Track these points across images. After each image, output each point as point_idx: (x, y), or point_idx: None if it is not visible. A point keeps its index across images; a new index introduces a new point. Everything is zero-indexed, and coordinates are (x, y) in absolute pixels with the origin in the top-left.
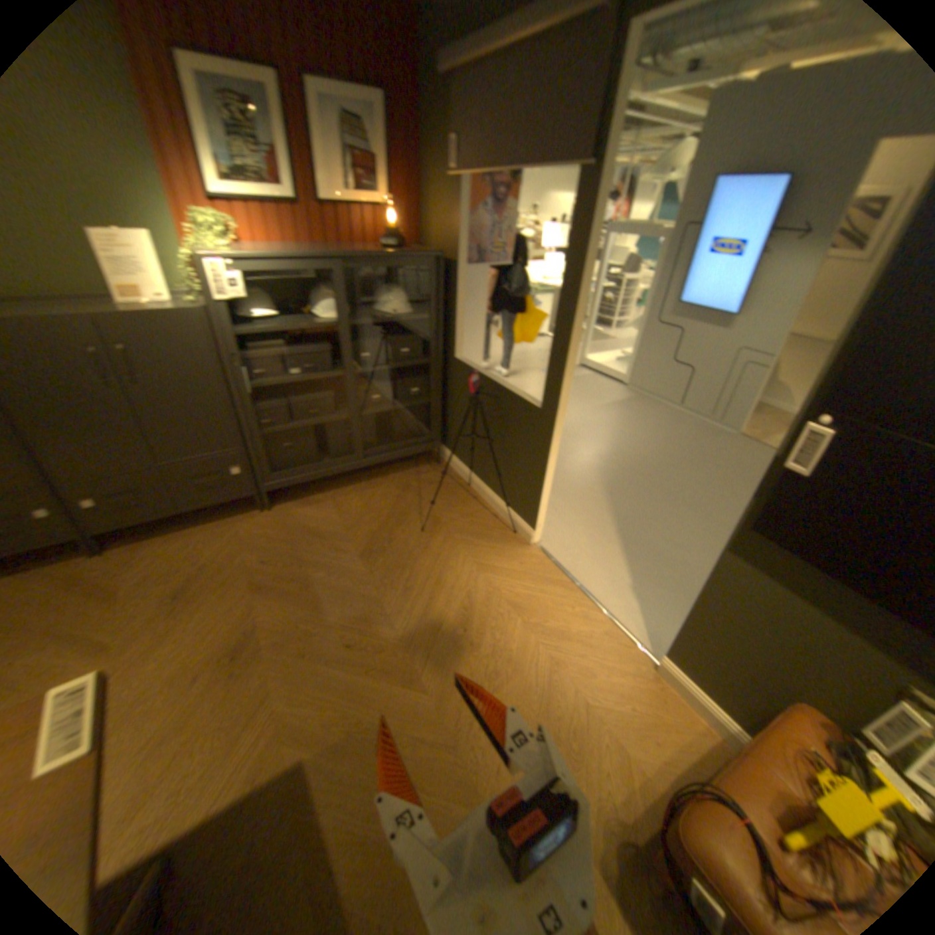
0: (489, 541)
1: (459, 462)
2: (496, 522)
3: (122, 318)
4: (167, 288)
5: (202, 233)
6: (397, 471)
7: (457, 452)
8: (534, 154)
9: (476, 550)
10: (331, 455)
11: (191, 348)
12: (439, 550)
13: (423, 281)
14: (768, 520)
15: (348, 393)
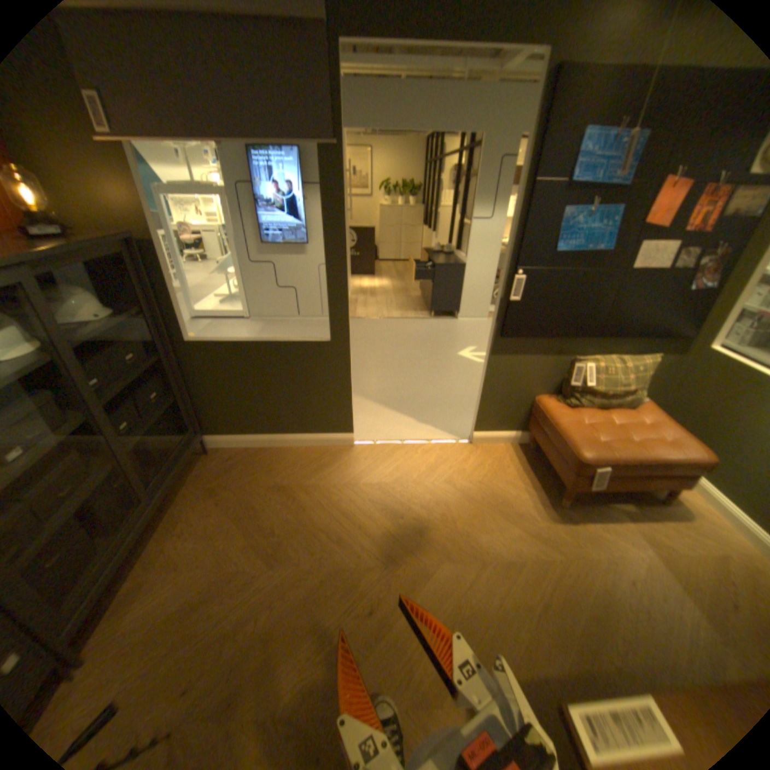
0: (329, 464)
1: (231, 436)
2: (314, 450)
3: None
4: None
5: None
6: (174, 489)
7: (224, 428)
8: (254, 127)
9: (332, 476)
10: (100, 530)
11: None
12: (312, 500)
13: (85, 271)
14: (507, 327)
15: (101, 437)
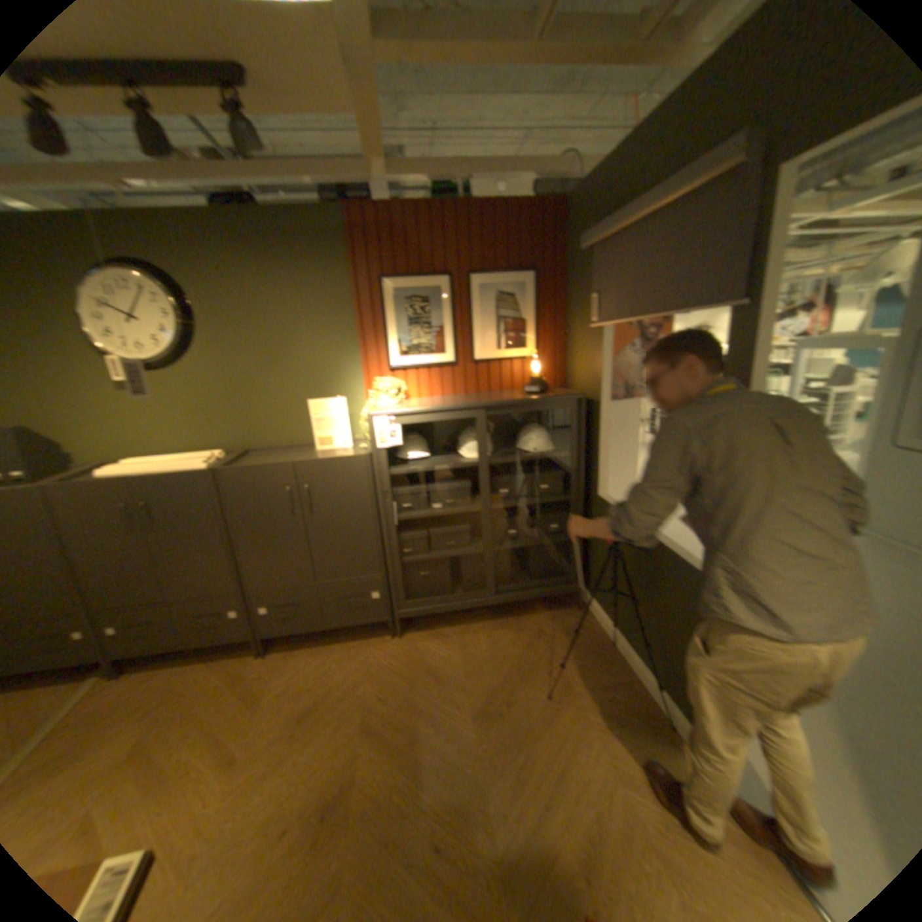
0: (634, 735)
1: (601, 612)
2: (646, 706)
3: (308, 464)
4: (348, 437)
5: (377, 395)
6: (529, 611)
7: (599, 600)
8: (673, 300)
9: (614, 745)
10: (461, 587)
11: (352, 486)
12: (565, 732)
13: (565, 419)
14: None
15: (481, 527)
